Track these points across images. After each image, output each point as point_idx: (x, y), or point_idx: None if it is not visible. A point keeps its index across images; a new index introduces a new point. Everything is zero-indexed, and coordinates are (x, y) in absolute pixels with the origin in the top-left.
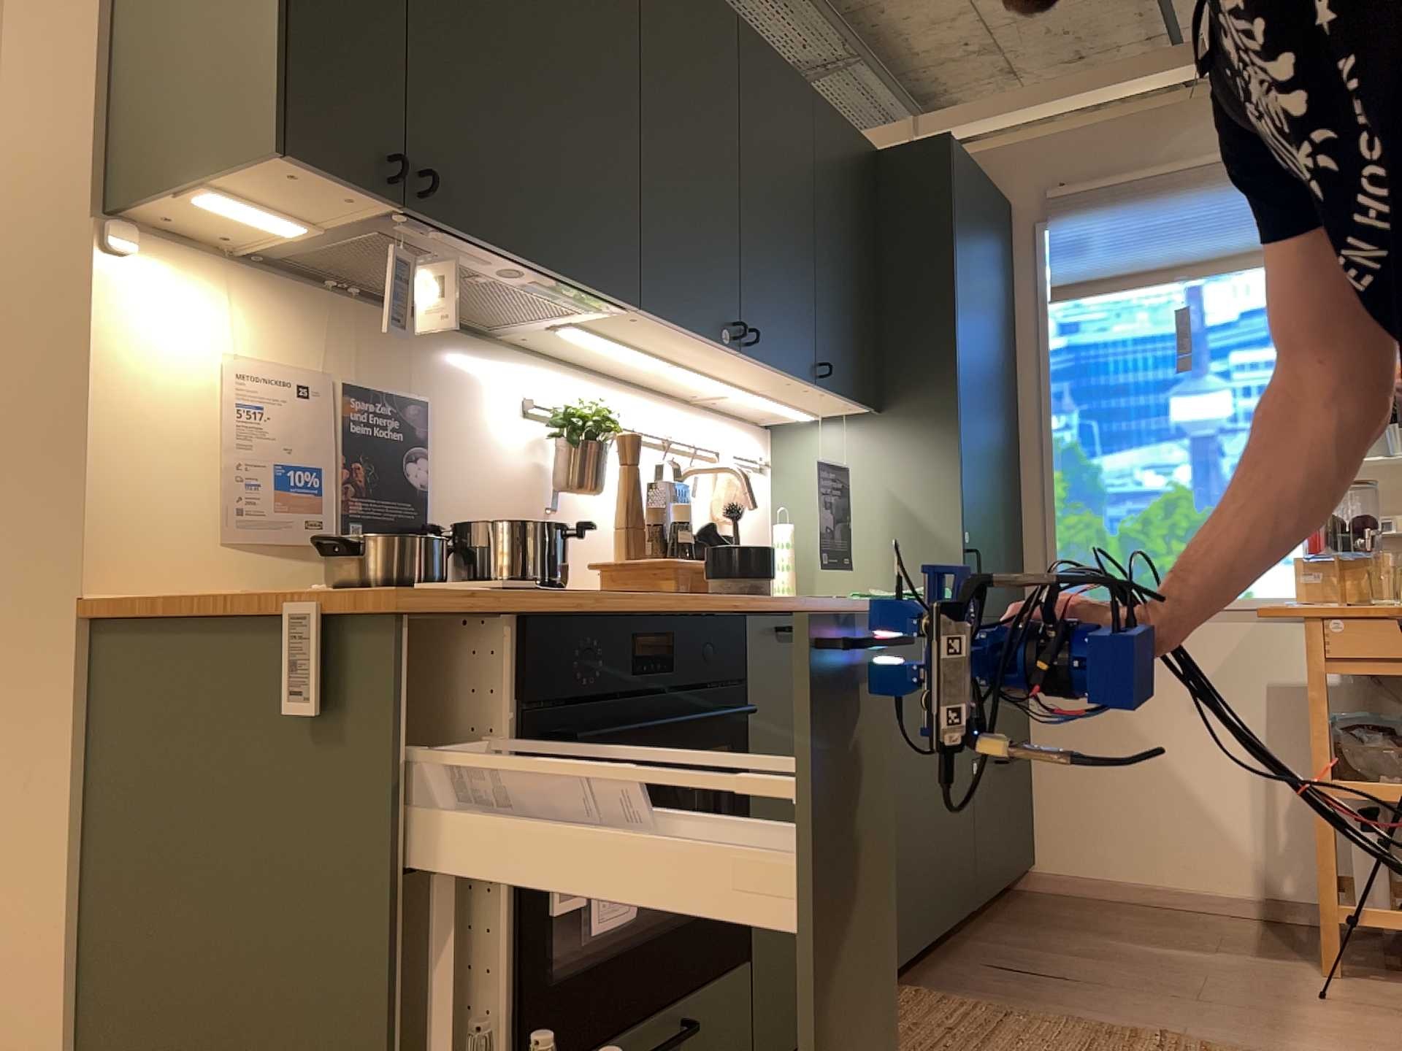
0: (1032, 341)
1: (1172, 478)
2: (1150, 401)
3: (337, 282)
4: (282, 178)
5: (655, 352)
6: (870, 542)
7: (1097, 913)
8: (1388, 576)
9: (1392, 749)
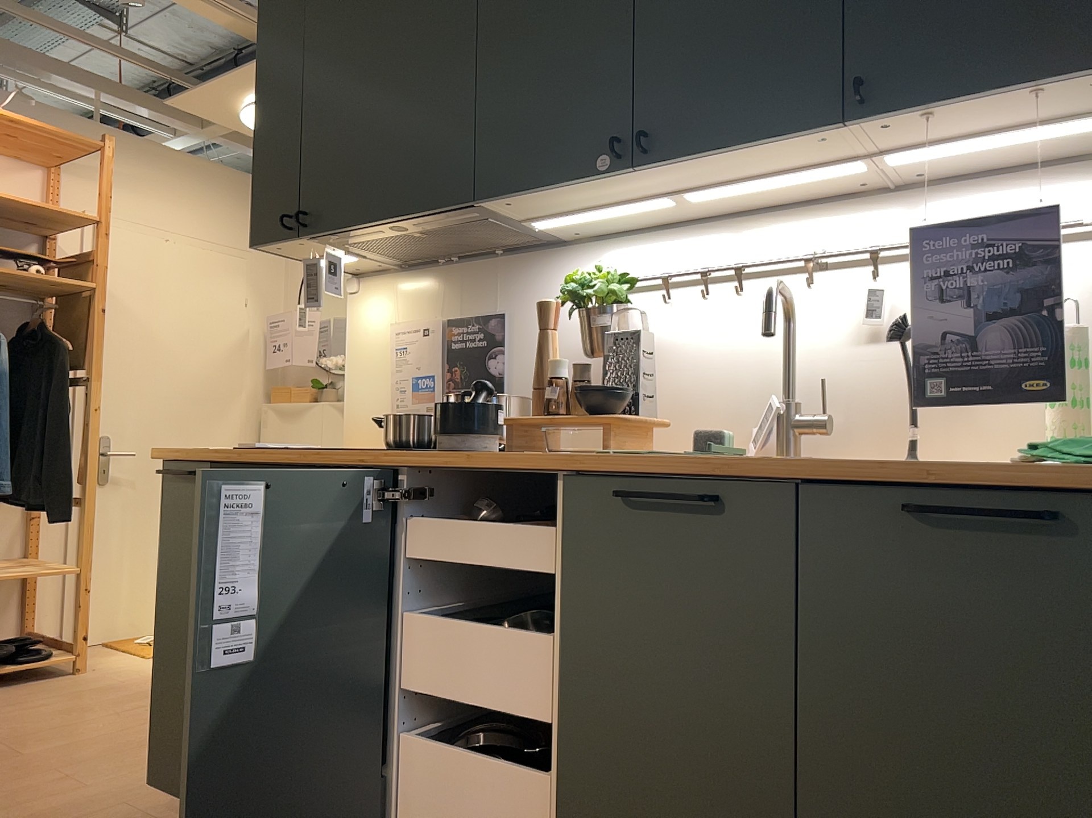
0: None
1: None
2: None
3: (440, 259)
4: (283, 251)
5: (631, 200)
6: None
7: None
8: None
9: None
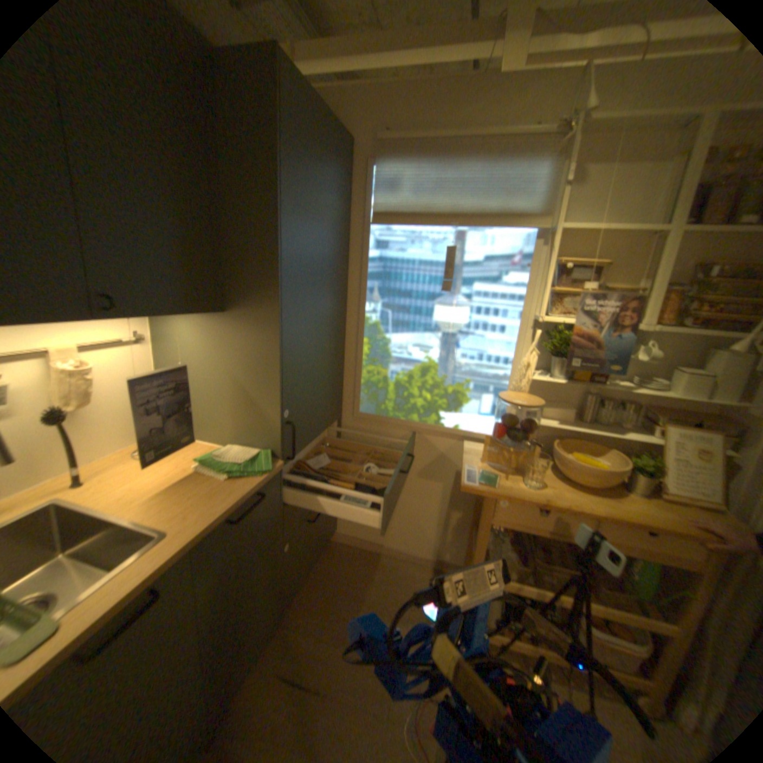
0: (359, 249)
1: (428, 355)
2: (423, 305)
3: None
4: None
5: None
6: (220, 406)
7: (358, 573)
8: (537, 465)
9: (516, 567)
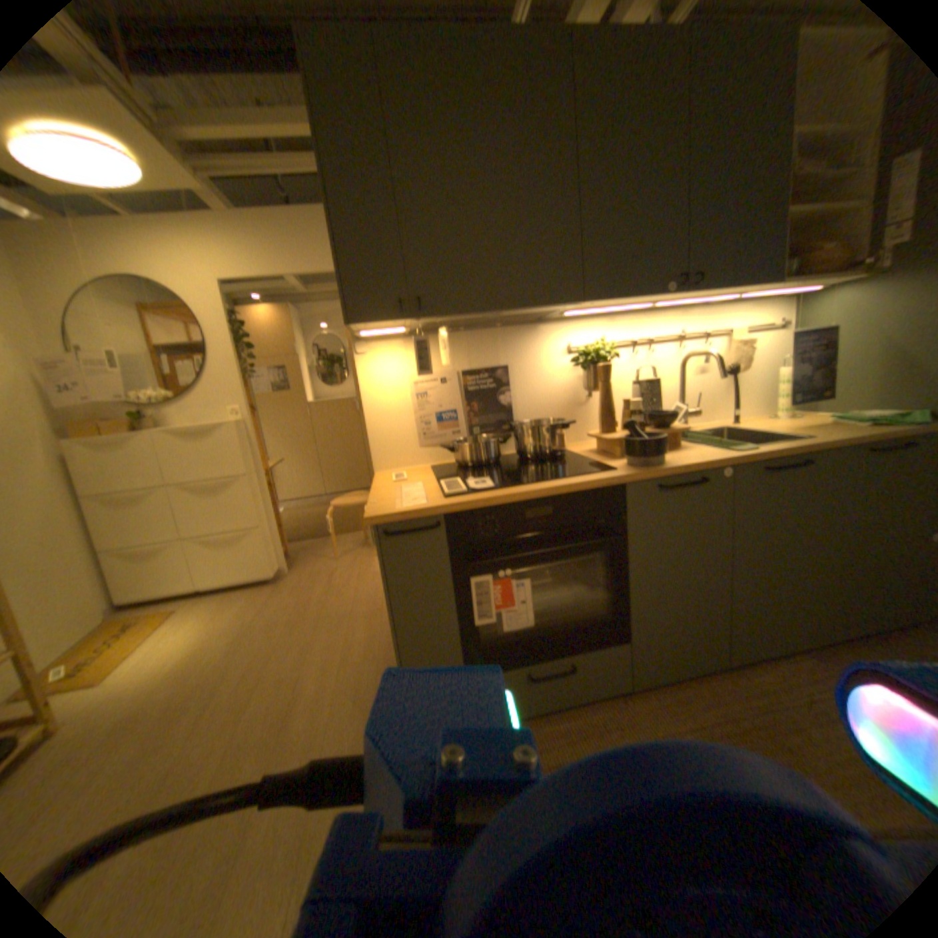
0: None
1: None
2: None
3: (450, 328)
4: (364, 325)
5: (637, 302)
6: (863, 372)
7: None
8: None
9: None
